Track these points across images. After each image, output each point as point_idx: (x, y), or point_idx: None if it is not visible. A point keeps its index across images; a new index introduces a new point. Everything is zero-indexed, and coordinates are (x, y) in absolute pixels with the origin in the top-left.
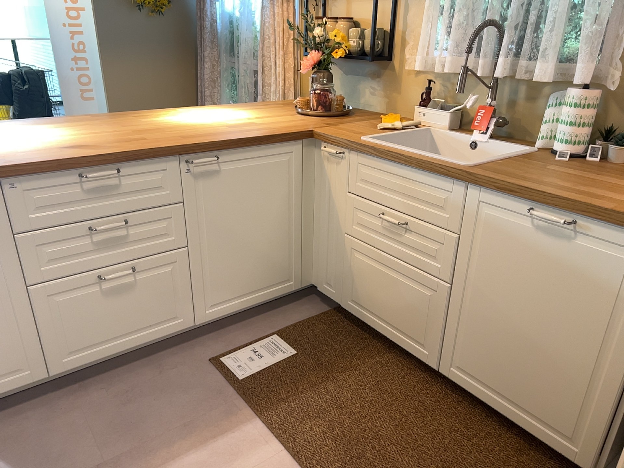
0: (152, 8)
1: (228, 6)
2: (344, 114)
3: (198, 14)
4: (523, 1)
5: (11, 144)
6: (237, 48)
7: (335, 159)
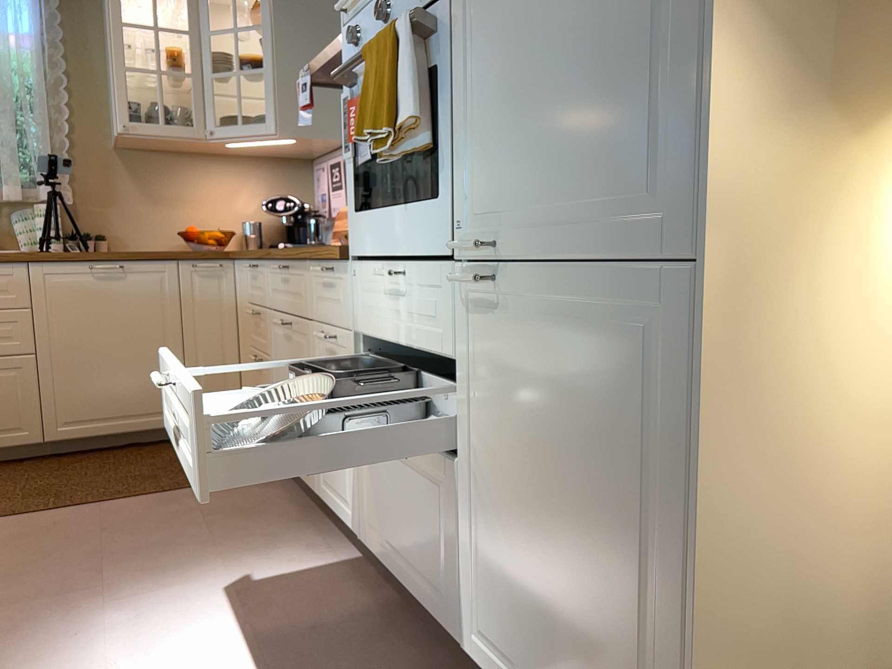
0: None
1: None
2: None
3: None
4: None
5: None
6: None
7: None
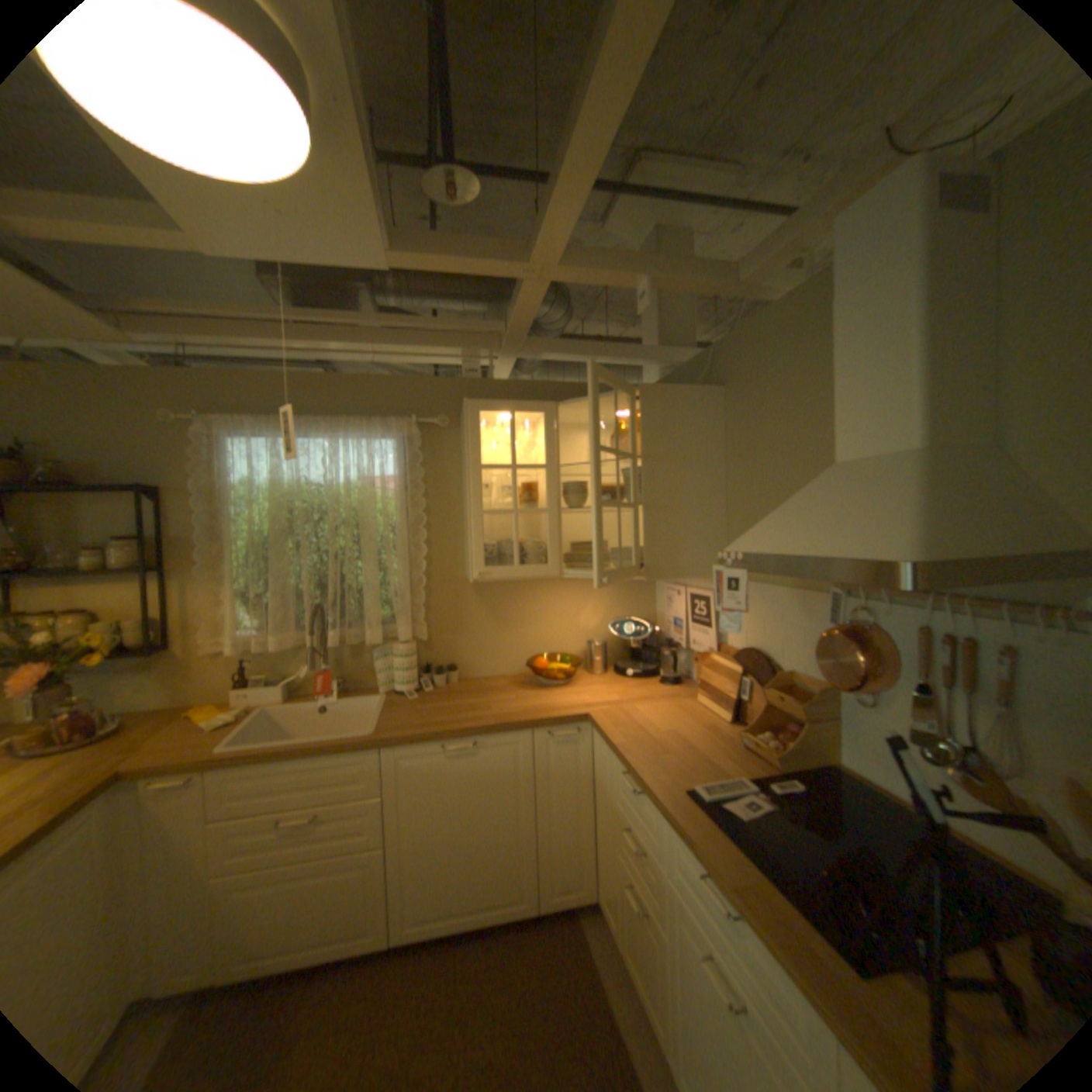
0: None
1: None
2: (117, 730)
3: None
4: (340, 585)
5: None
6: None
7: (174, 792)
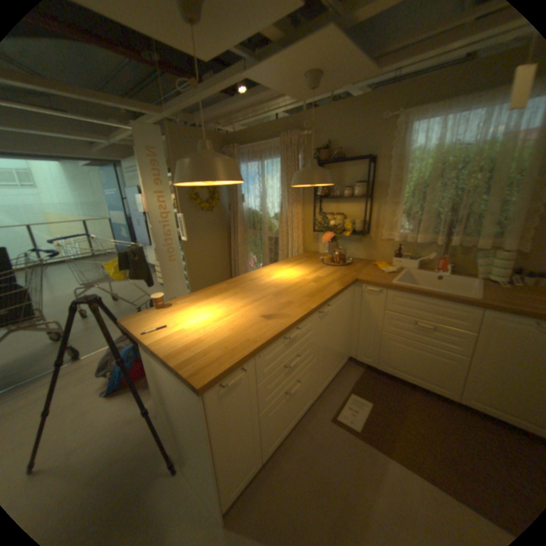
0: (208, 208)
1: (251, 204)
2: (351, 262)
3: (227, 207)
4: (469, 209)
5: (225, 321)
6: (258, 225)
7: (375, 293)
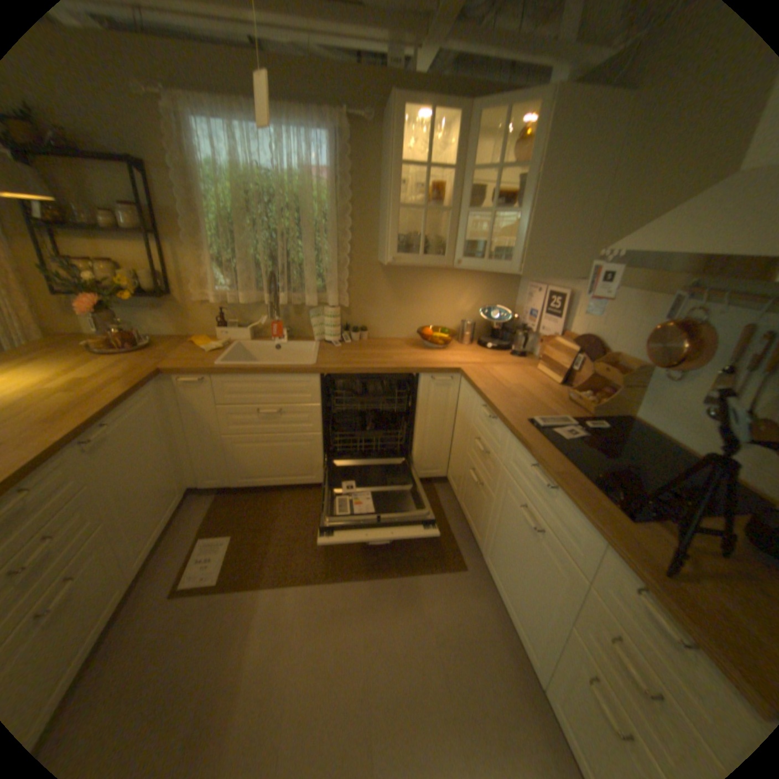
0: None
1: None
2: (148, 345)
3: None
4: (286, 259)
5: None
6: None
7: (194, 385)
